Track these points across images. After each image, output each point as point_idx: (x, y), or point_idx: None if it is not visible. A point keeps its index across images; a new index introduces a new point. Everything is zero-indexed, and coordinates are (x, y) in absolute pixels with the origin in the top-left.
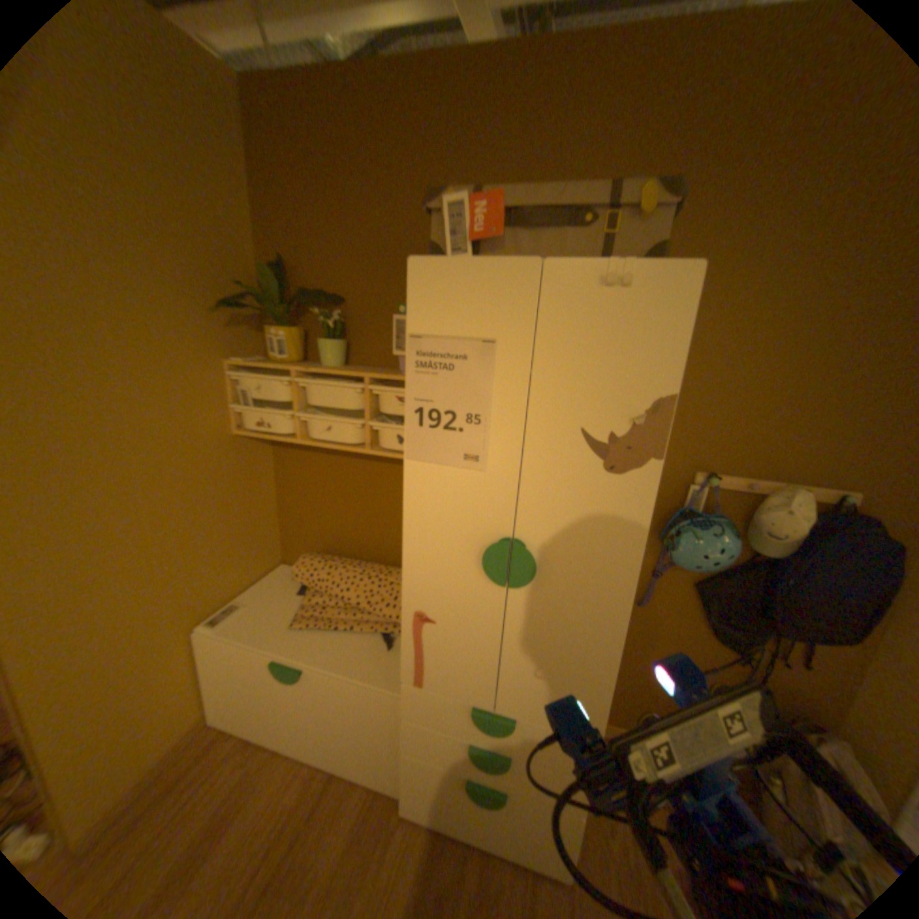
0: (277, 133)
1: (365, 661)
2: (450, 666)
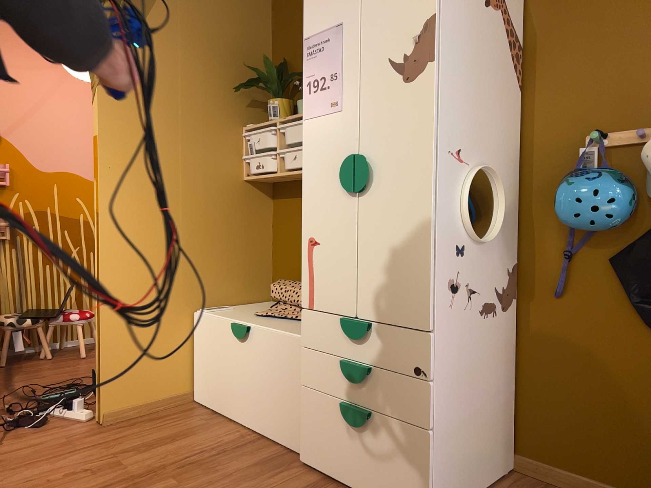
0: None
1: (293, 327)
2: (328, 282)
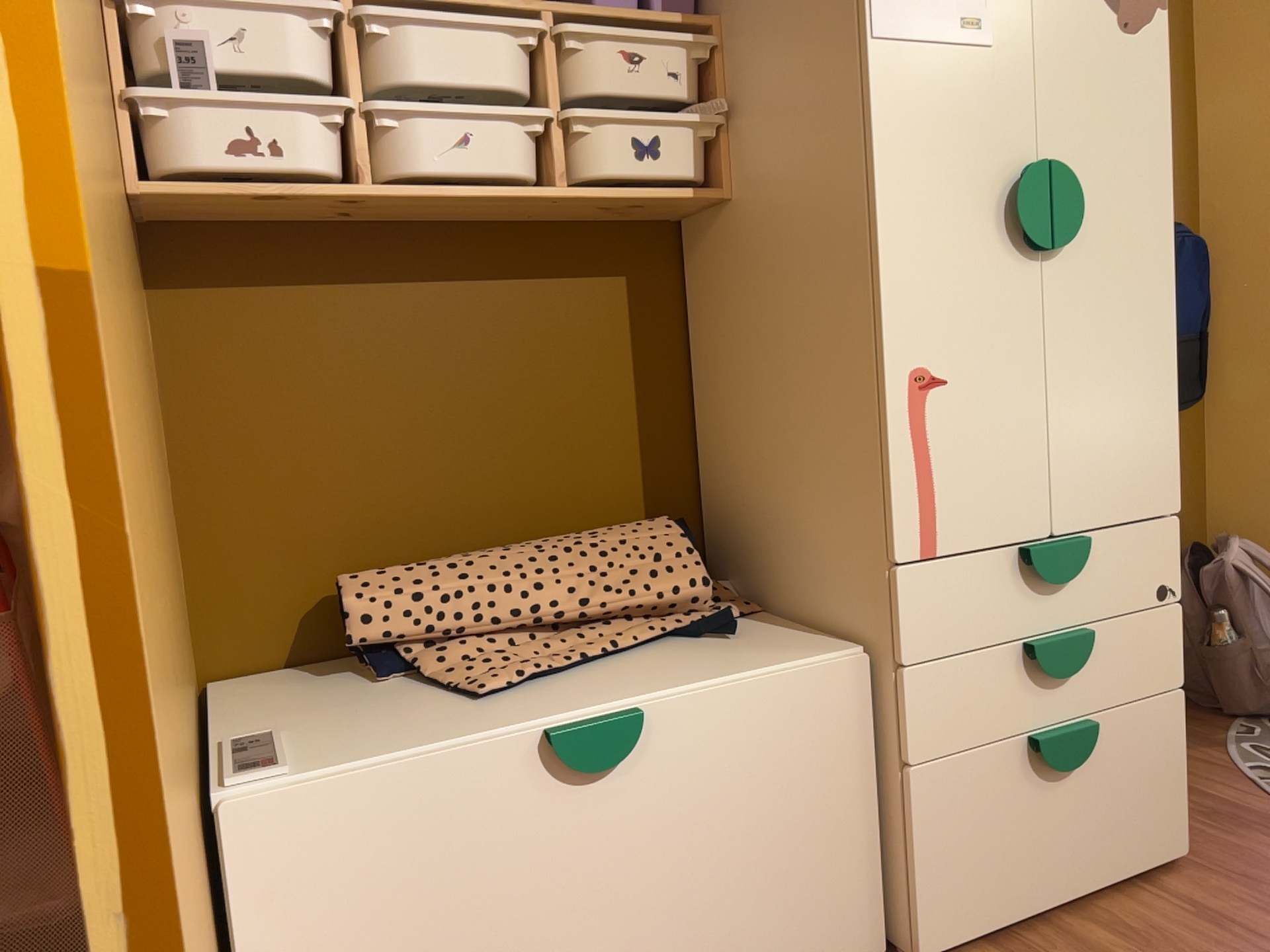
0: None
1: (721, 658)
2: (979, 473)
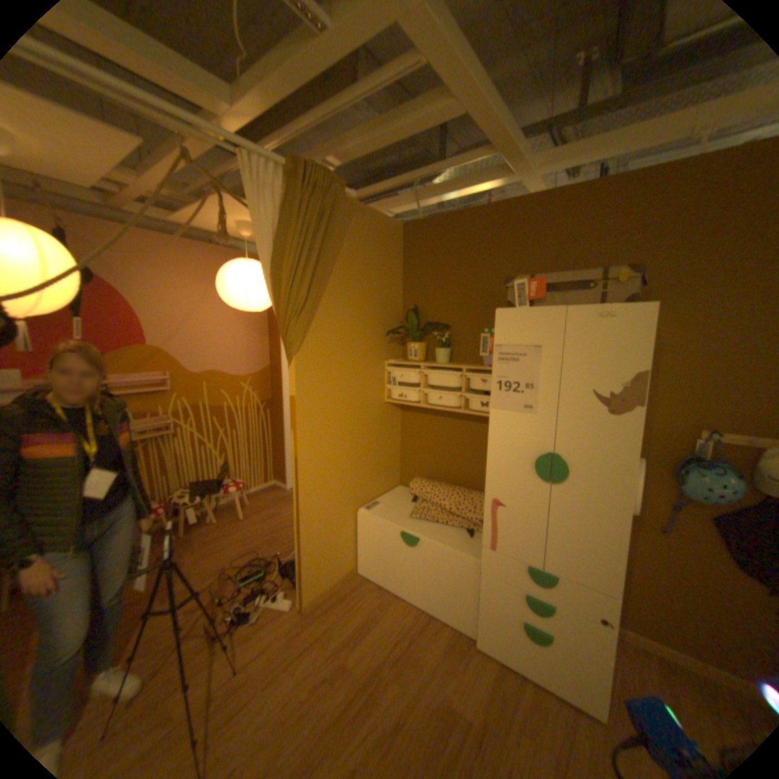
0: (419, 246)
1: (457, 540)
2: (514, 536)
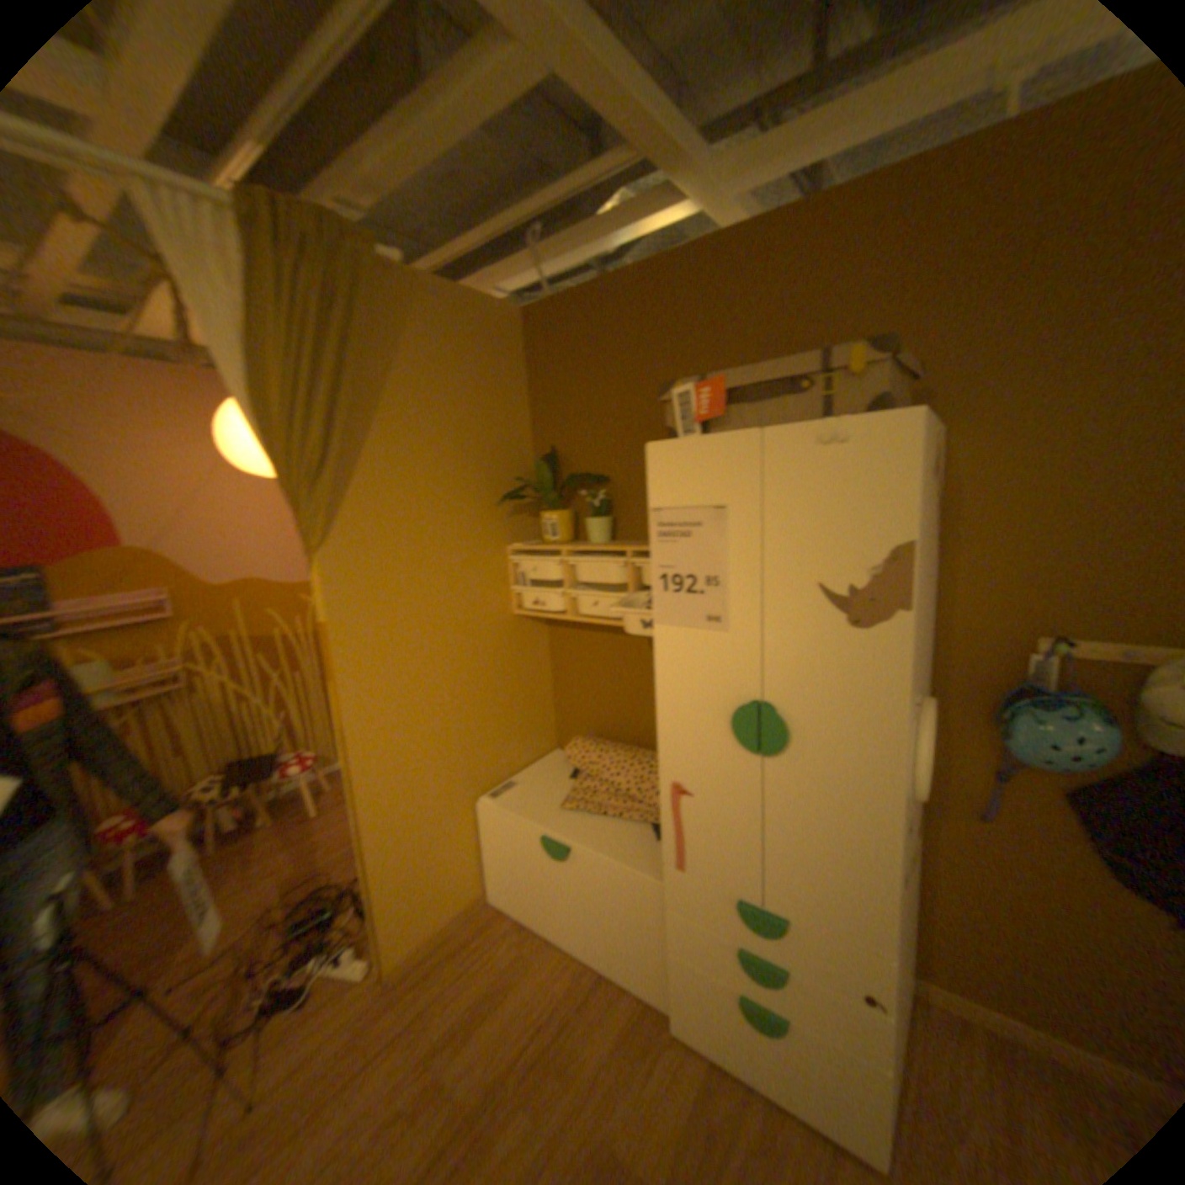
0: (548, 344)
1: (632, 848)
2: (711, 849)
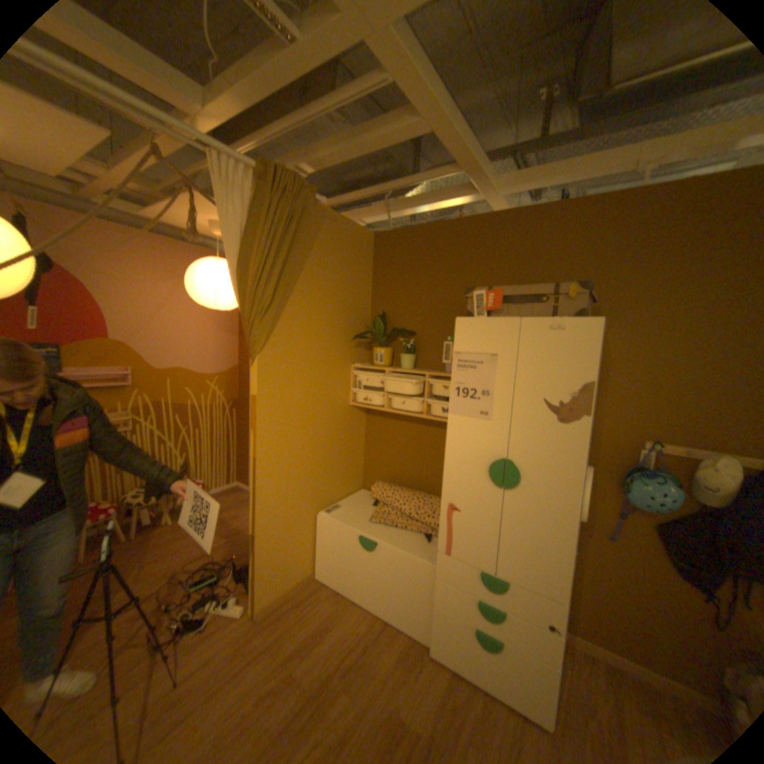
0: (389, 255)
1: (414, 546)
2: (468, 542)
